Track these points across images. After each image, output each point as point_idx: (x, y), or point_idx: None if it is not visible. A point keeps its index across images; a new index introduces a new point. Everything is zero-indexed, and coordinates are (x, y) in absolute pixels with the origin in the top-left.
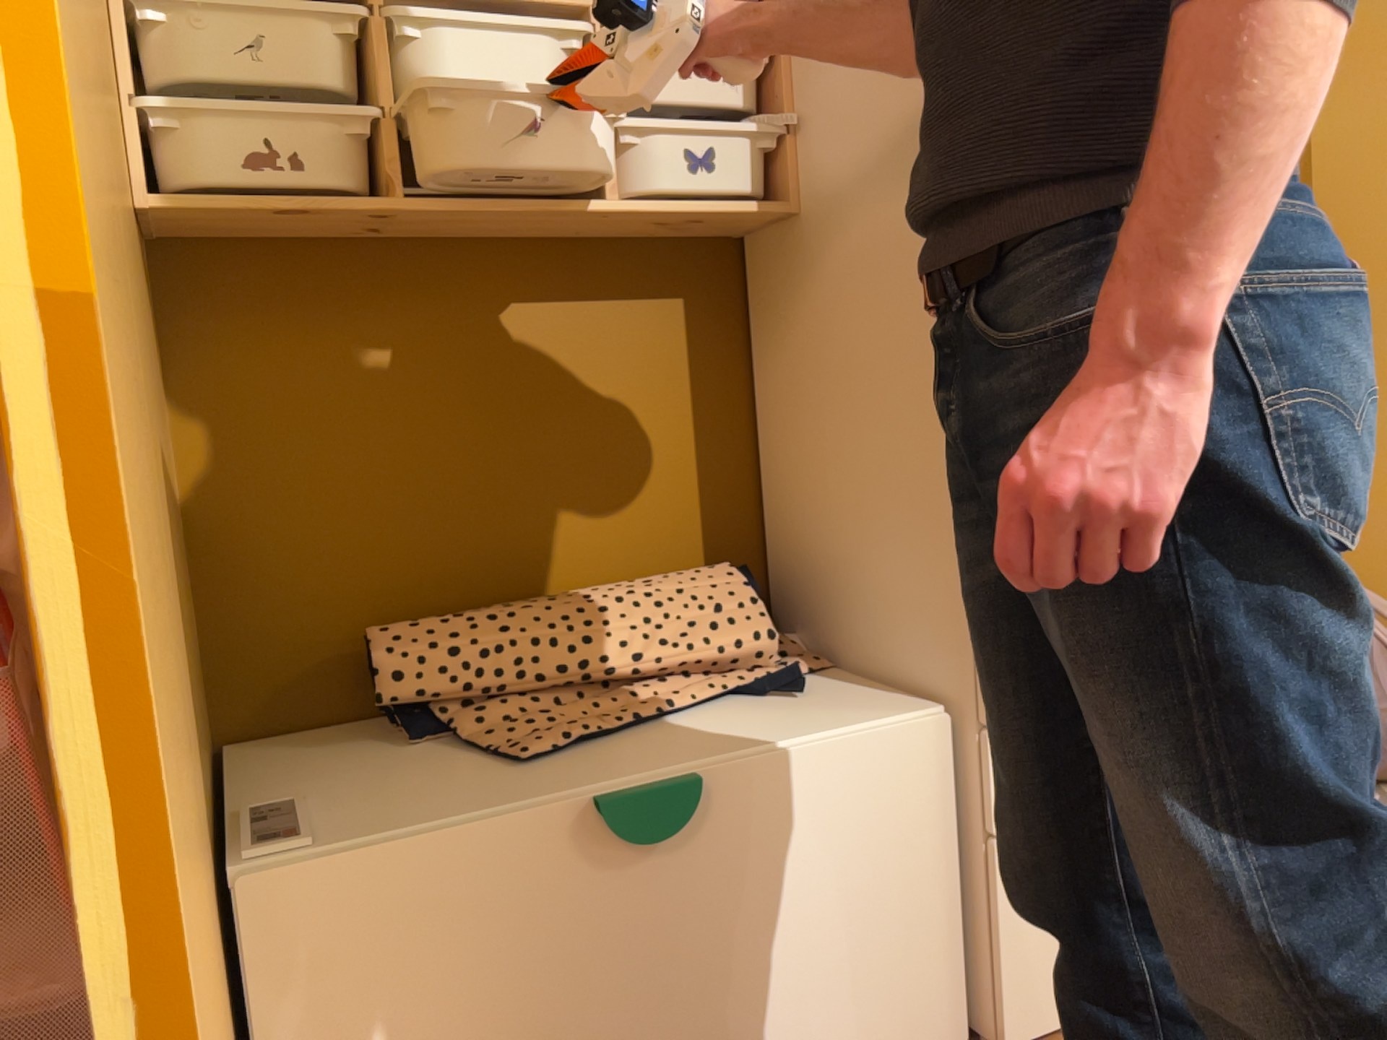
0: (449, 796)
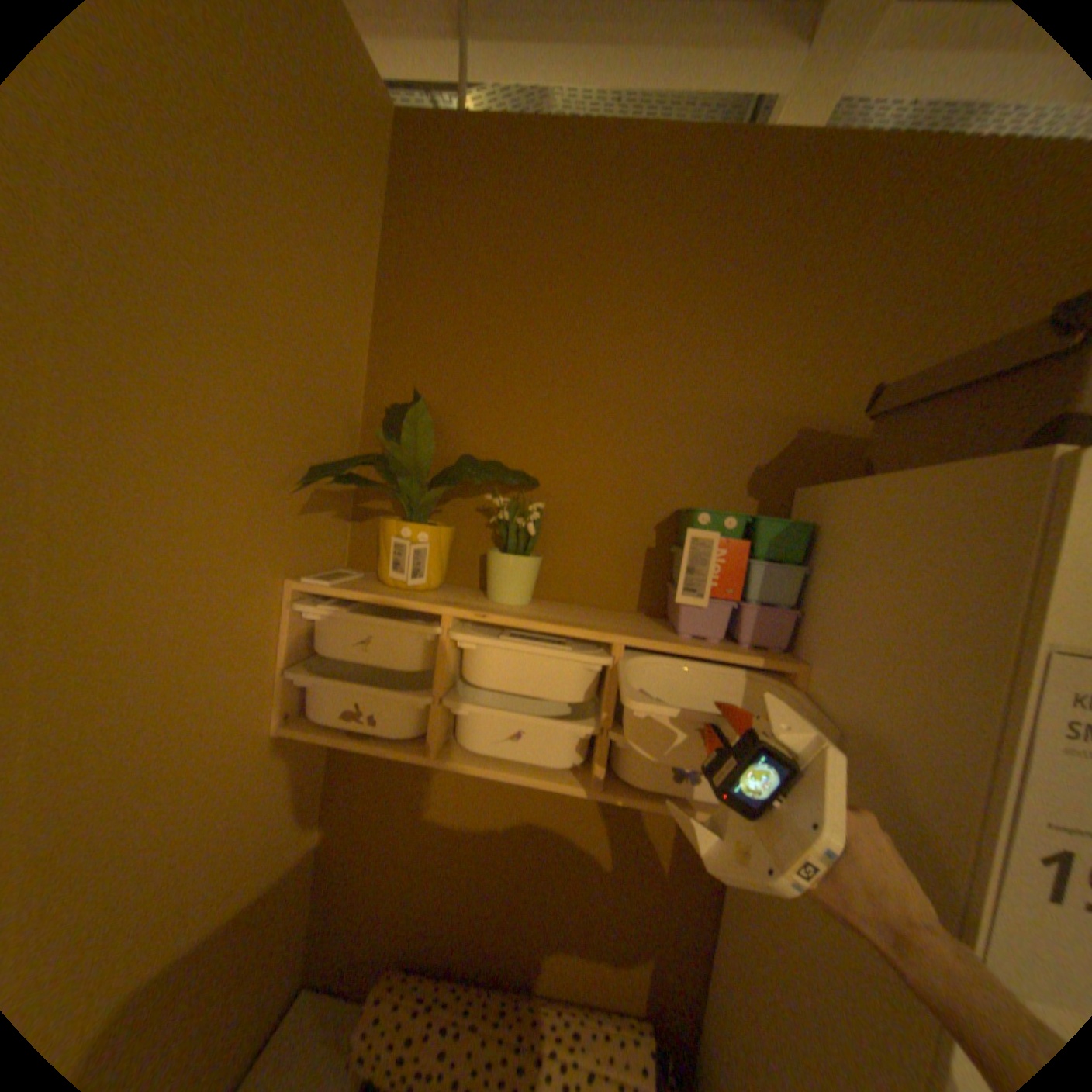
0: None
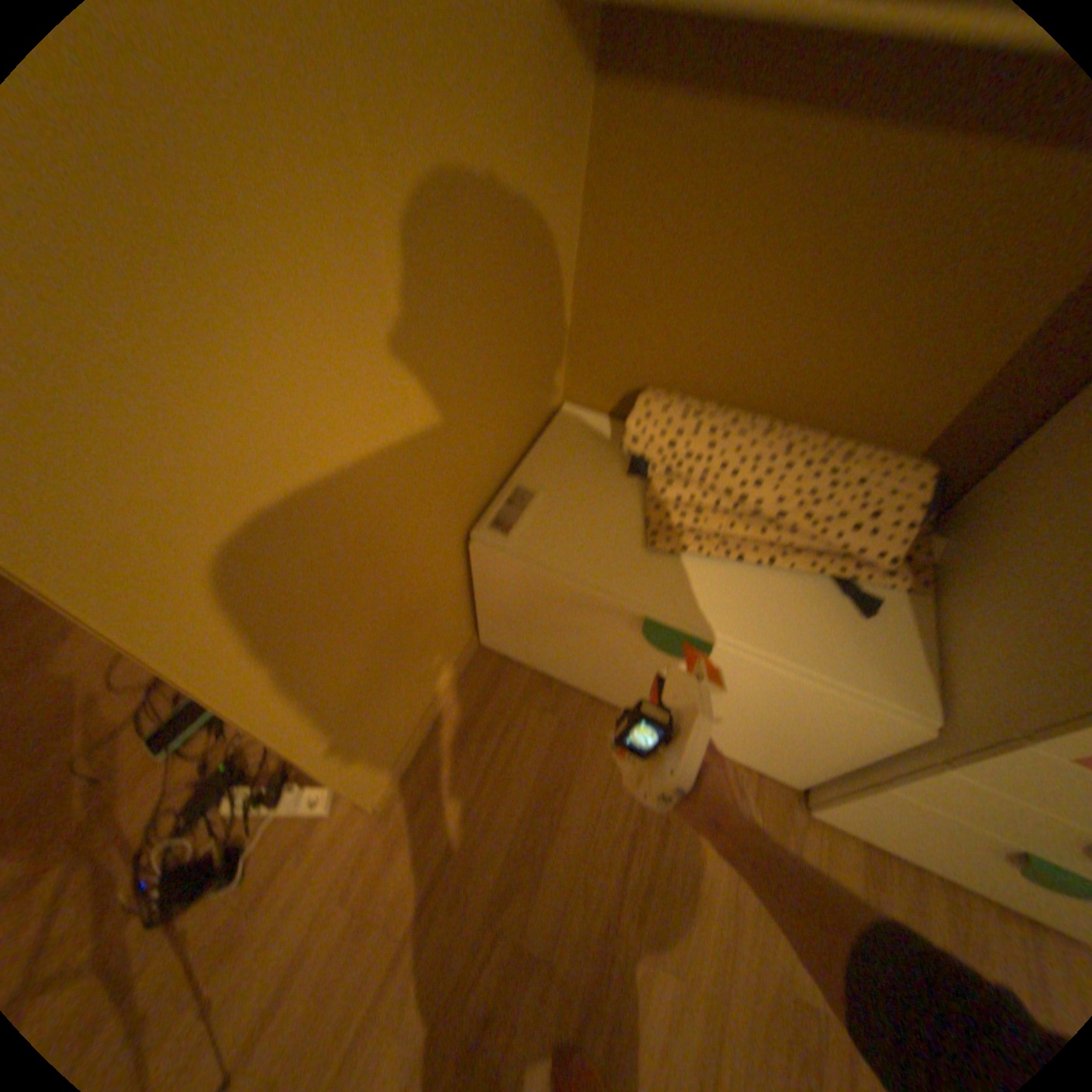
0: (594, 546)
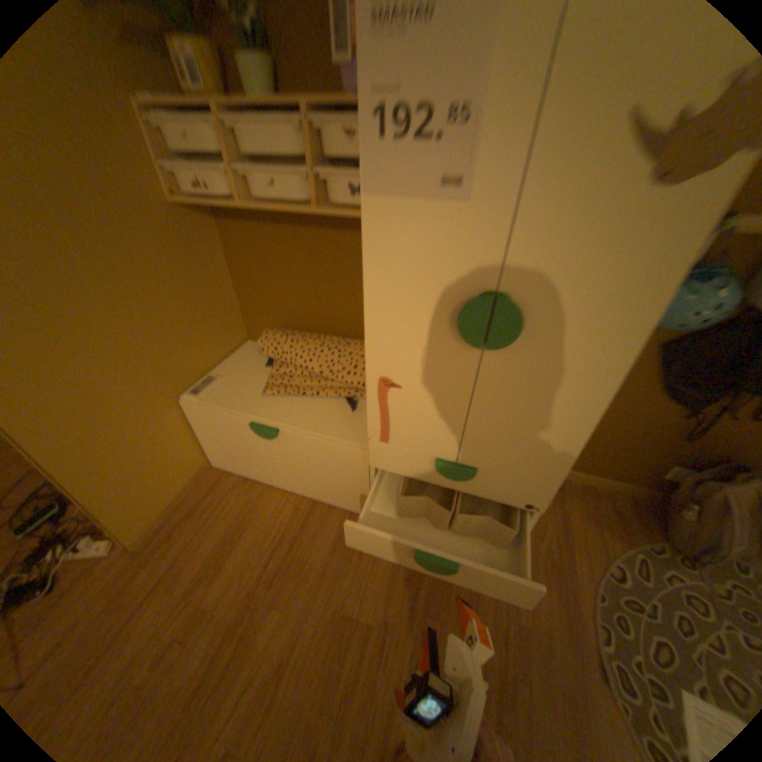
0: (237, 396)
